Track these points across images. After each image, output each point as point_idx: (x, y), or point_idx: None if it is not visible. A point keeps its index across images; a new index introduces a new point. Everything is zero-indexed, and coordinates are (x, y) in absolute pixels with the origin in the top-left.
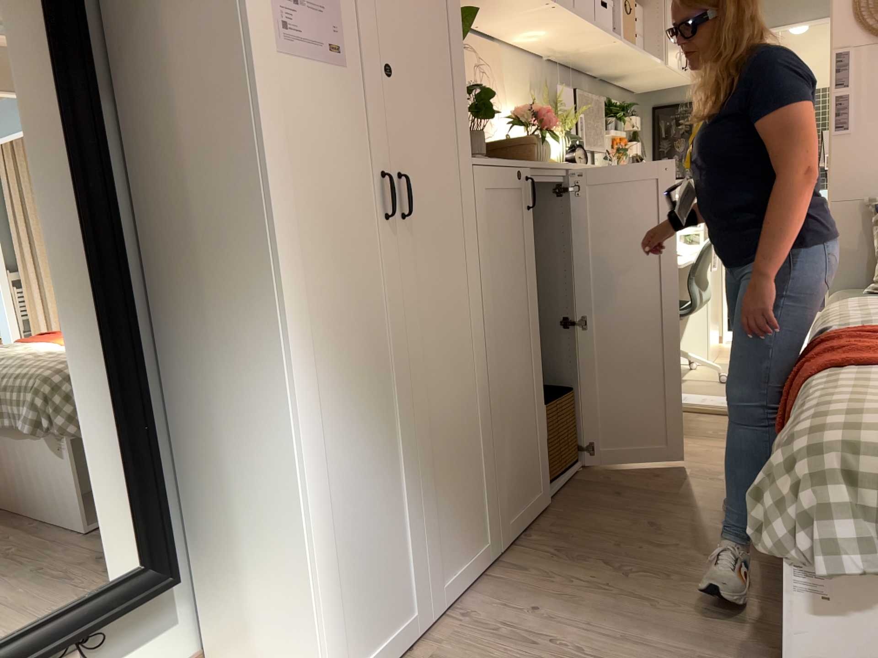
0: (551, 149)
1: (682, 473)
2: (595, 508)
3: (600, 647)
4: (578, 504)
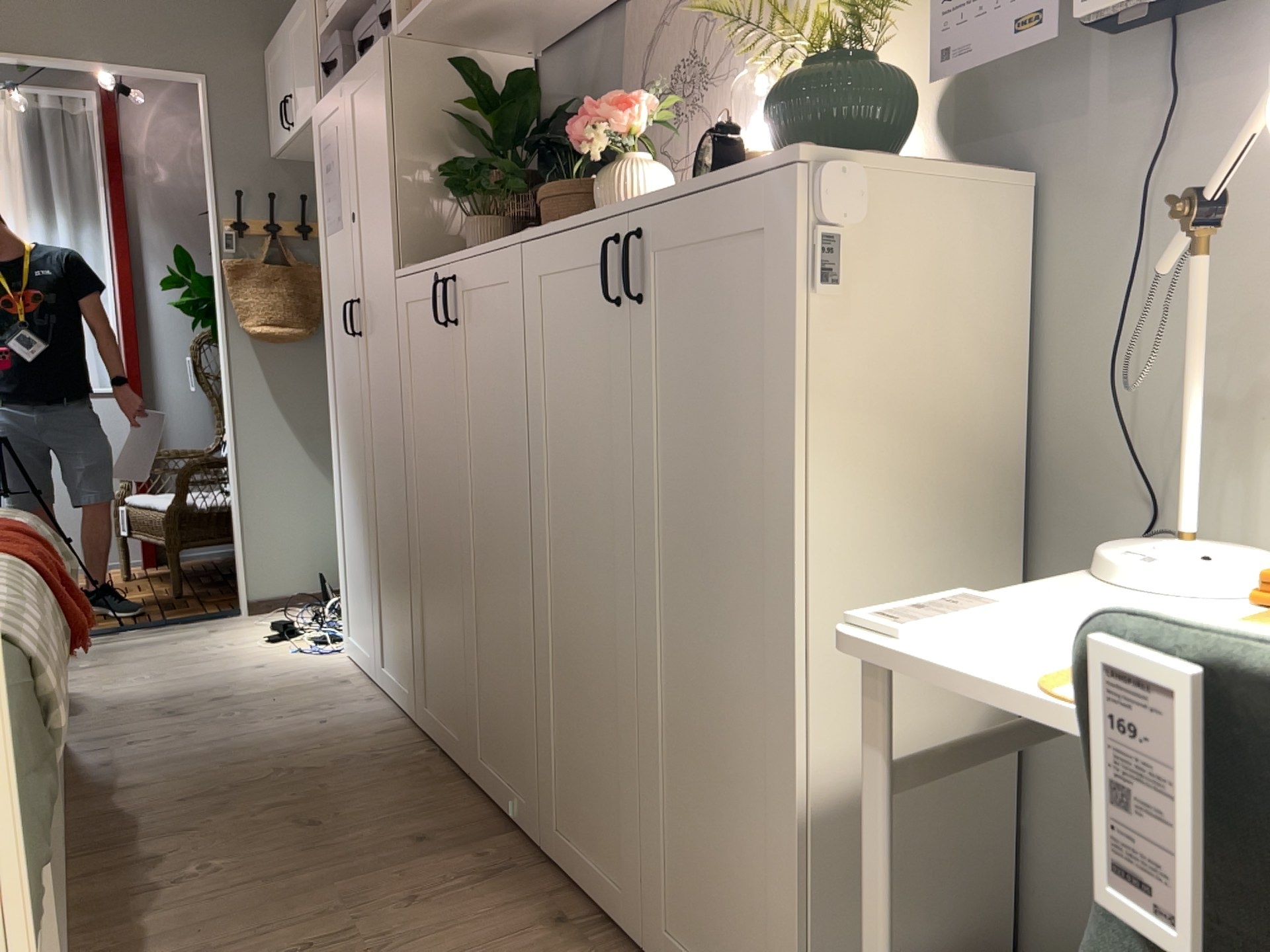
0: (615, 185)
1: (379, 942)
2: (416, 813)
3: (241, 733)
4: (448, 808)
